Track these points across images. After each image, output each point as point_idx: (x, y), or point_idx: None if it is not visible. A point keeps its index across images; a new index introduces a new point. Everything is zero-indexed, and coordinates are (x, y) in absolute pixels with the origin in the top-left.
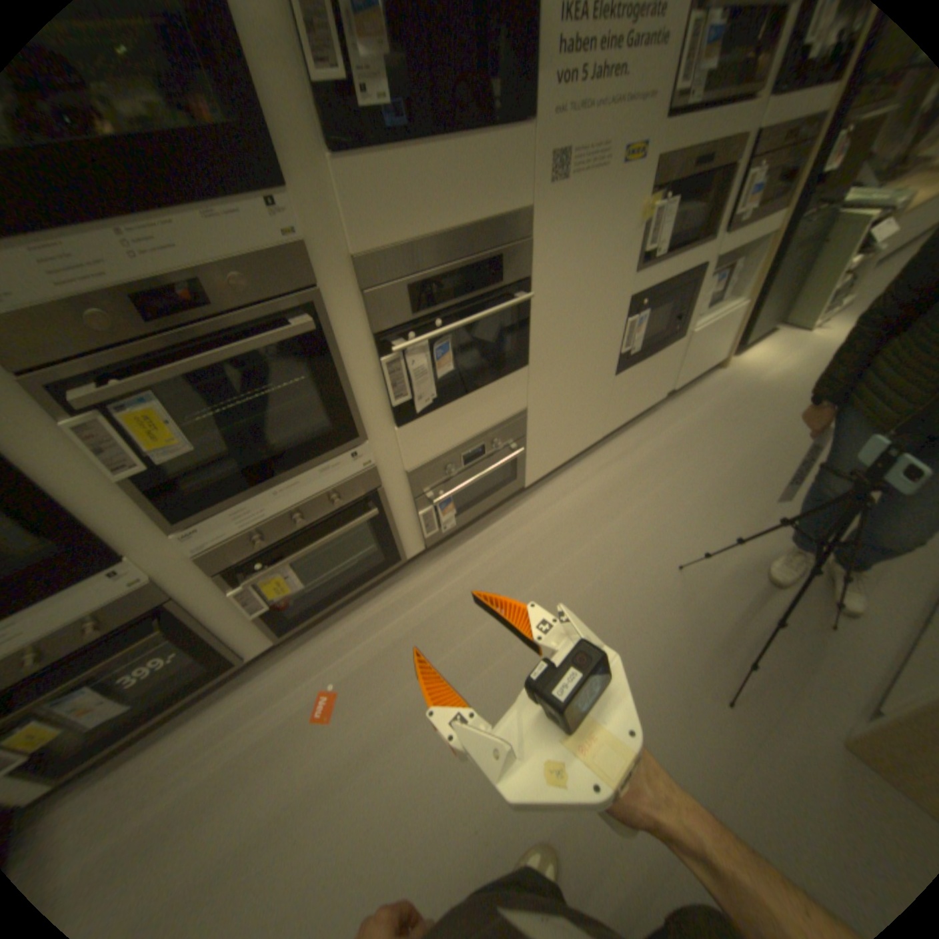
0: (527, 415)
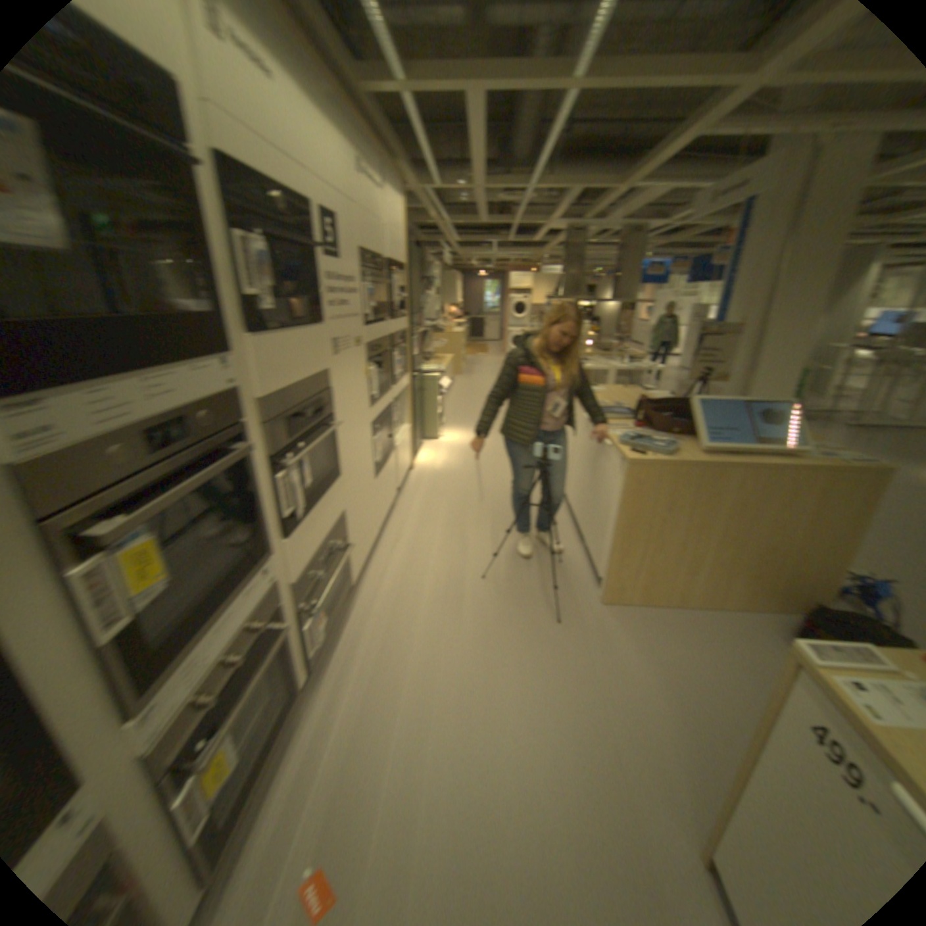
0: (347, 517)
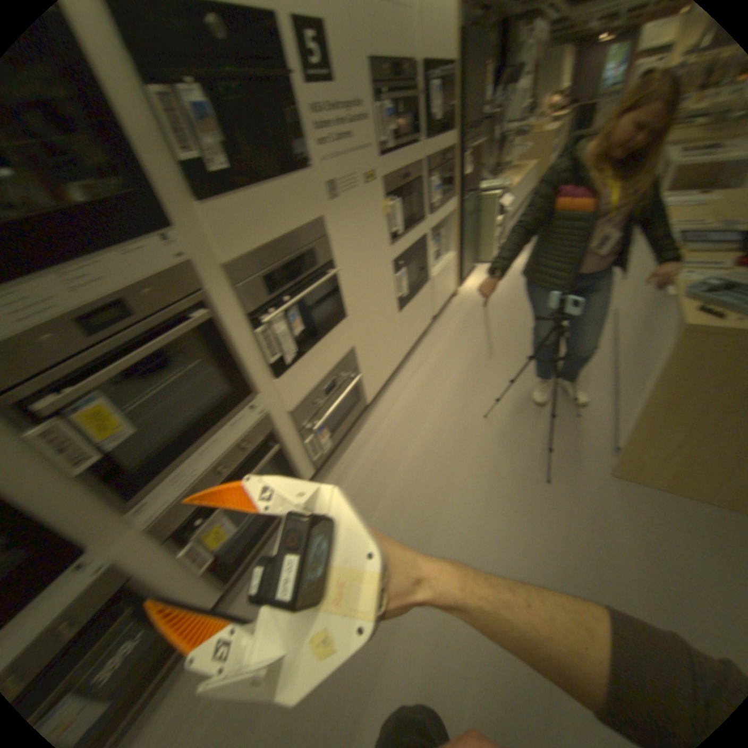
0: (356, 351)
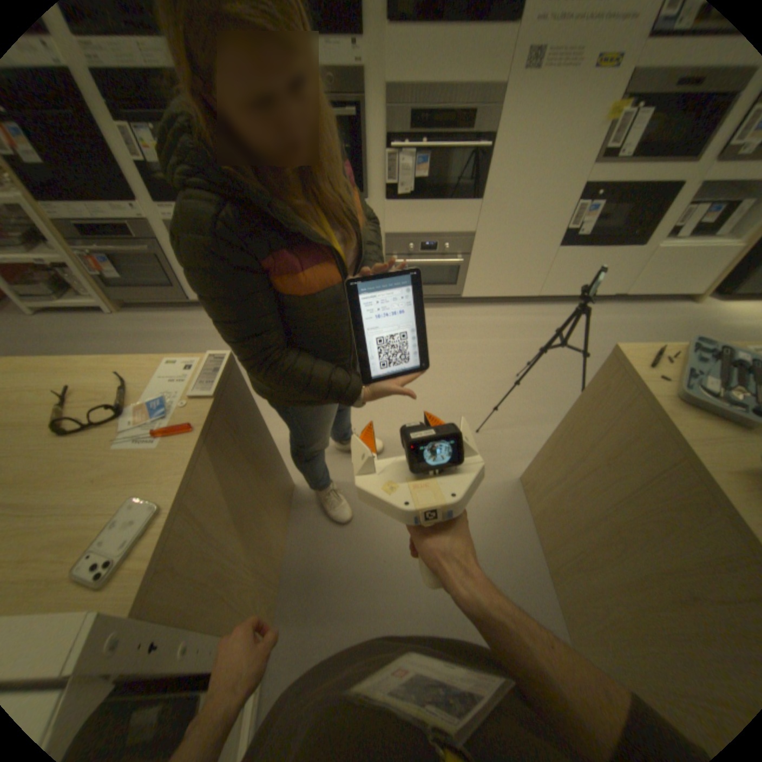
0: (474, 240)
